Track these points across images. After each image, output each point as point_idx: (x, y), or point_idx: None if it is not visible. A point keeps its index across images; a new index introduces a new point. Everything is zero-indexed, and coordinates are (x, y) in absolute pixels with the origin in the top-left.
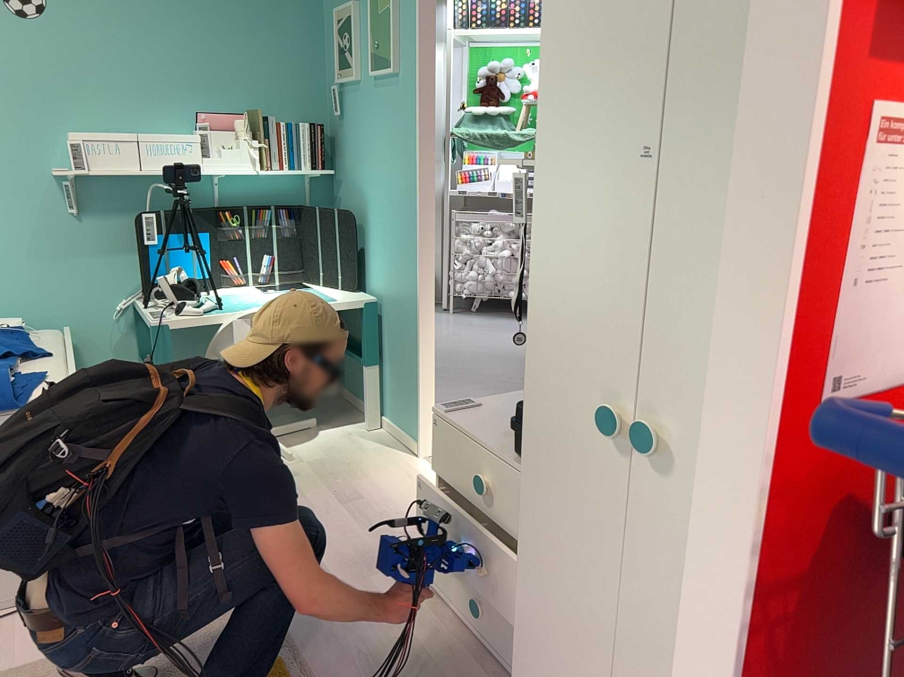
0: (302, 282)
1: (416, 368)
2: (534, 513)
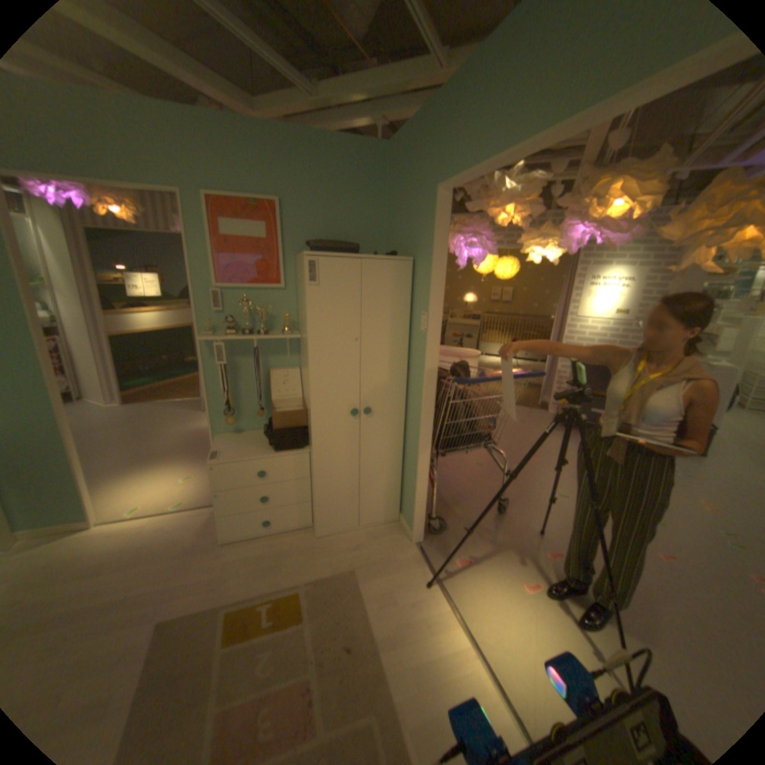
0: None
1: (71, 477)
2: (320, 457)
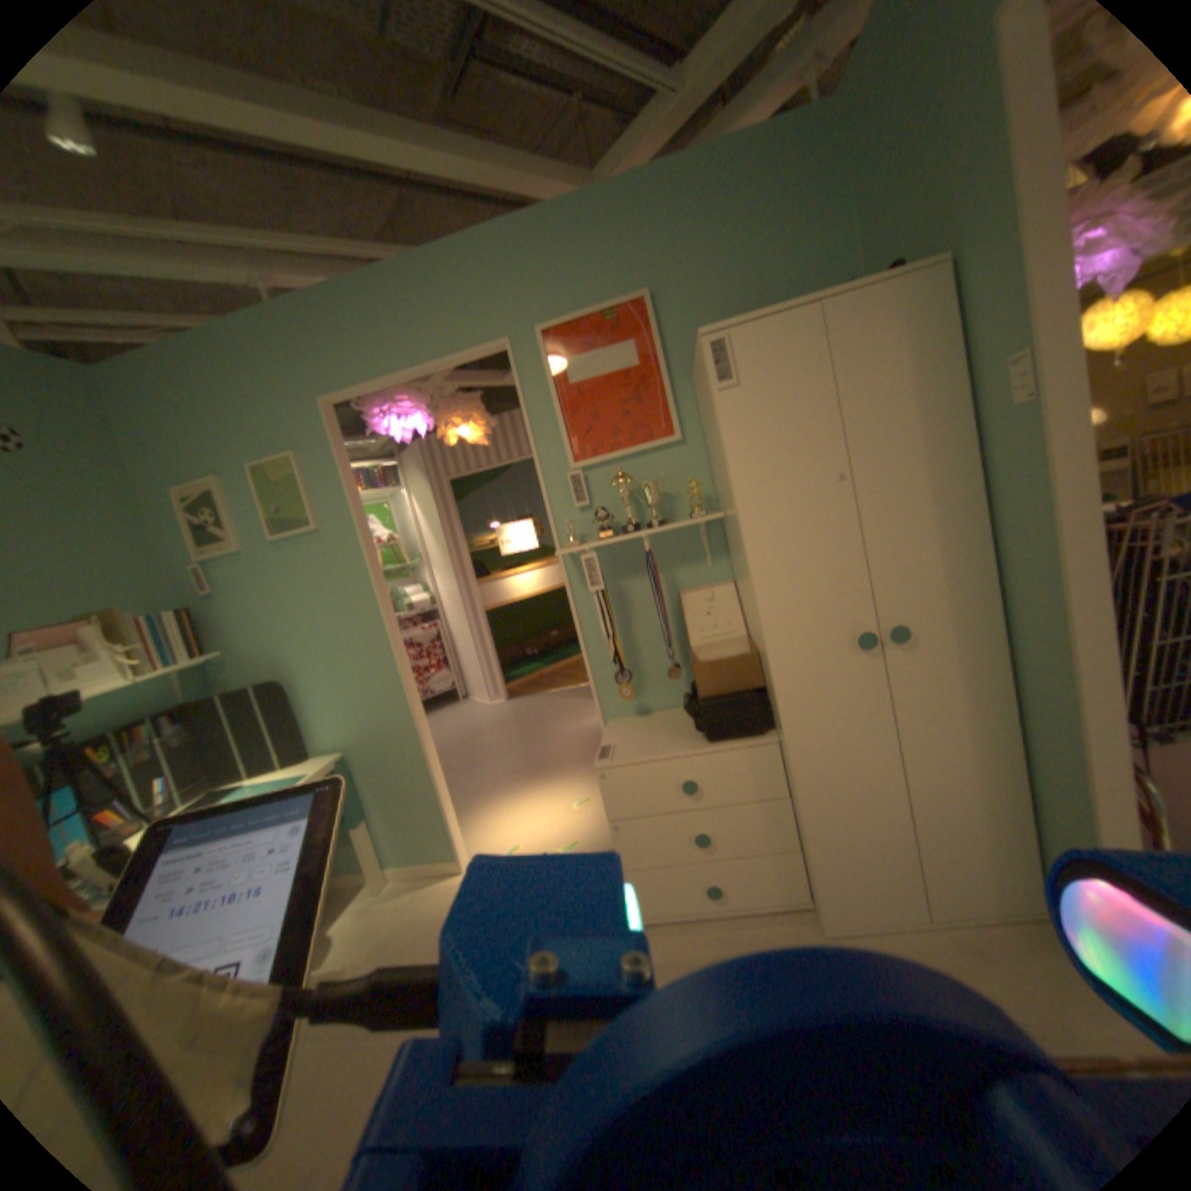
0: (210, 790)
1: (431, 790)
2: (803, 748)
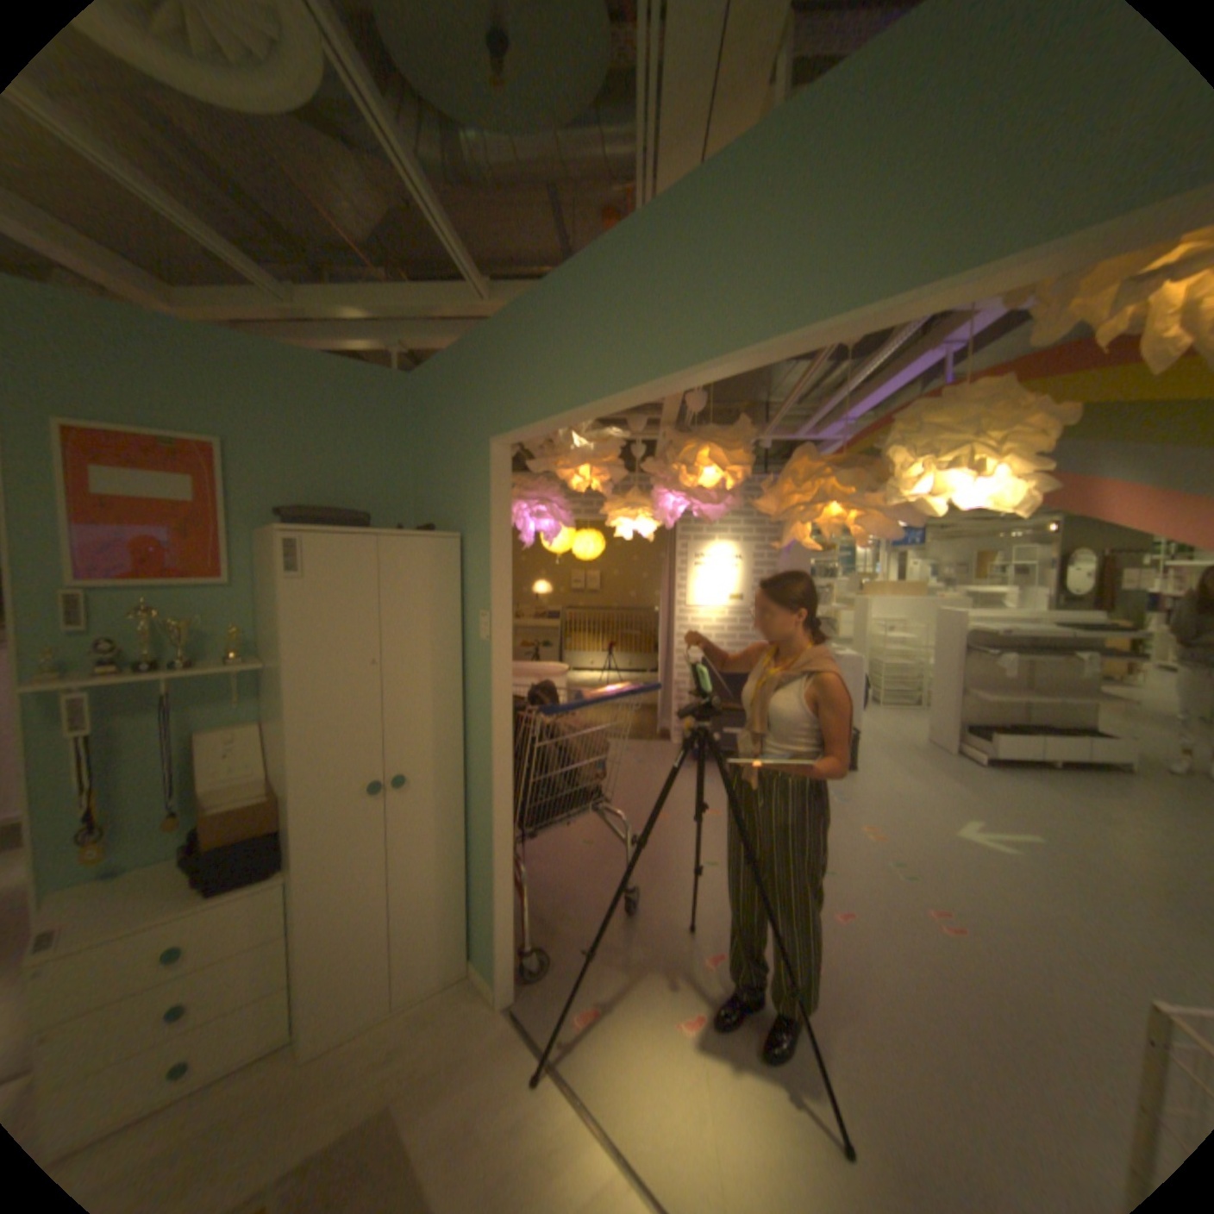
0: None
1: None
2: (307, 887)
